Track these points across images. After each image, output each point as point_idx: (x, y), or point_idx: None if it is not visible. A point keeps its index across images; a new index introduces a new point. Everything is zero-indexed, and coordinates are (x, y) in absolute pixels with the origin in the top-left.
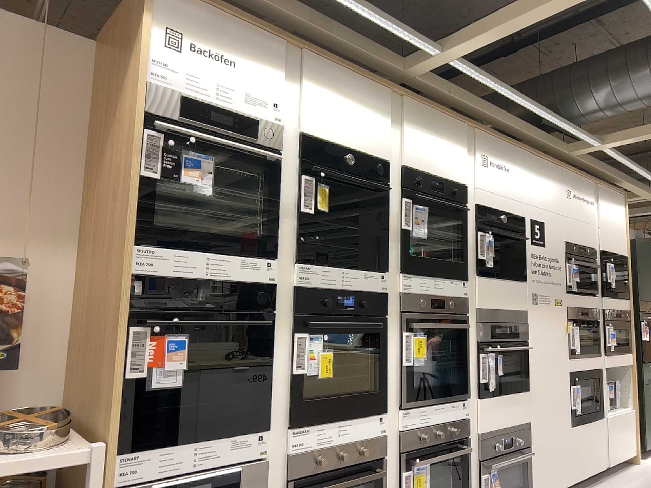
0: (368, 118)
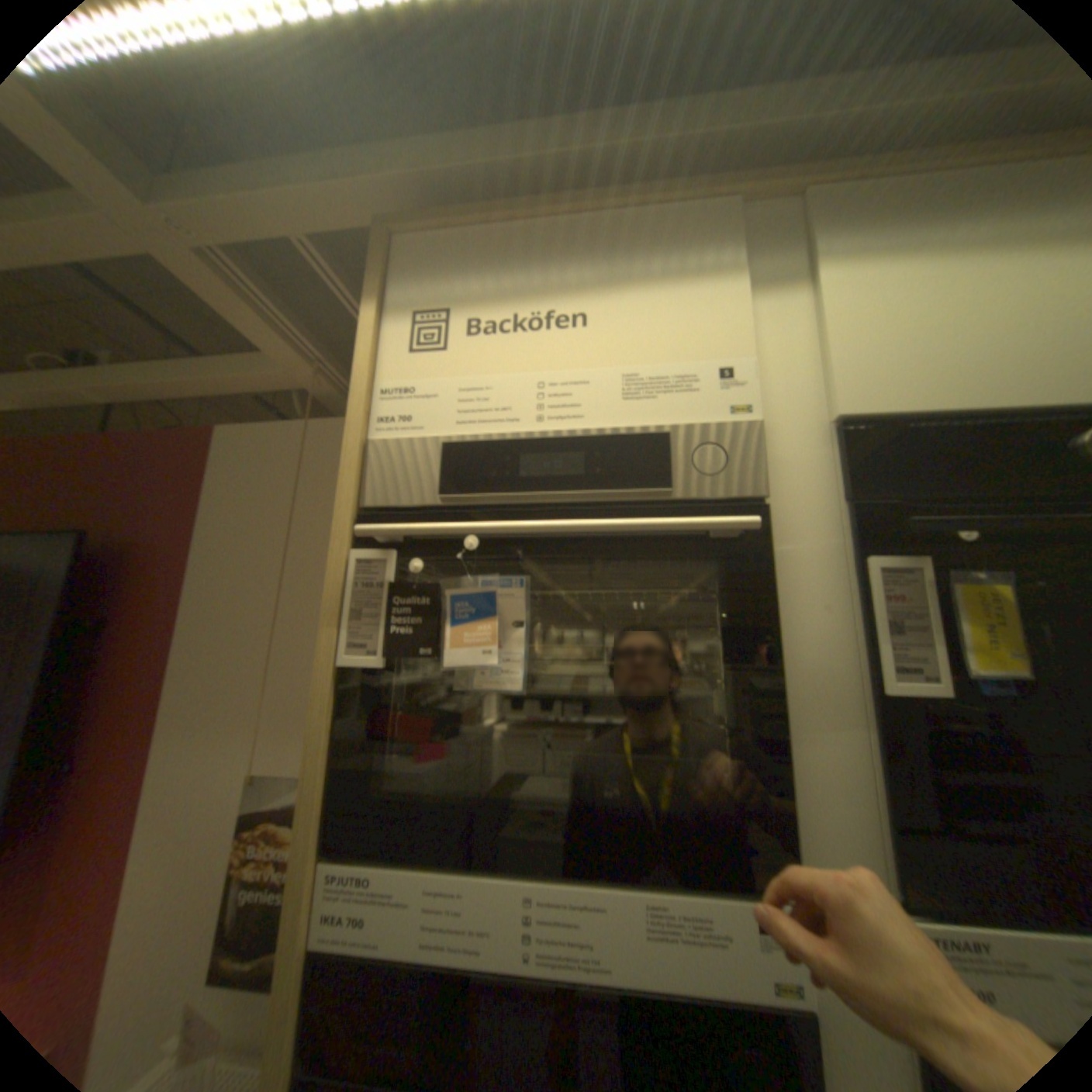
0: None
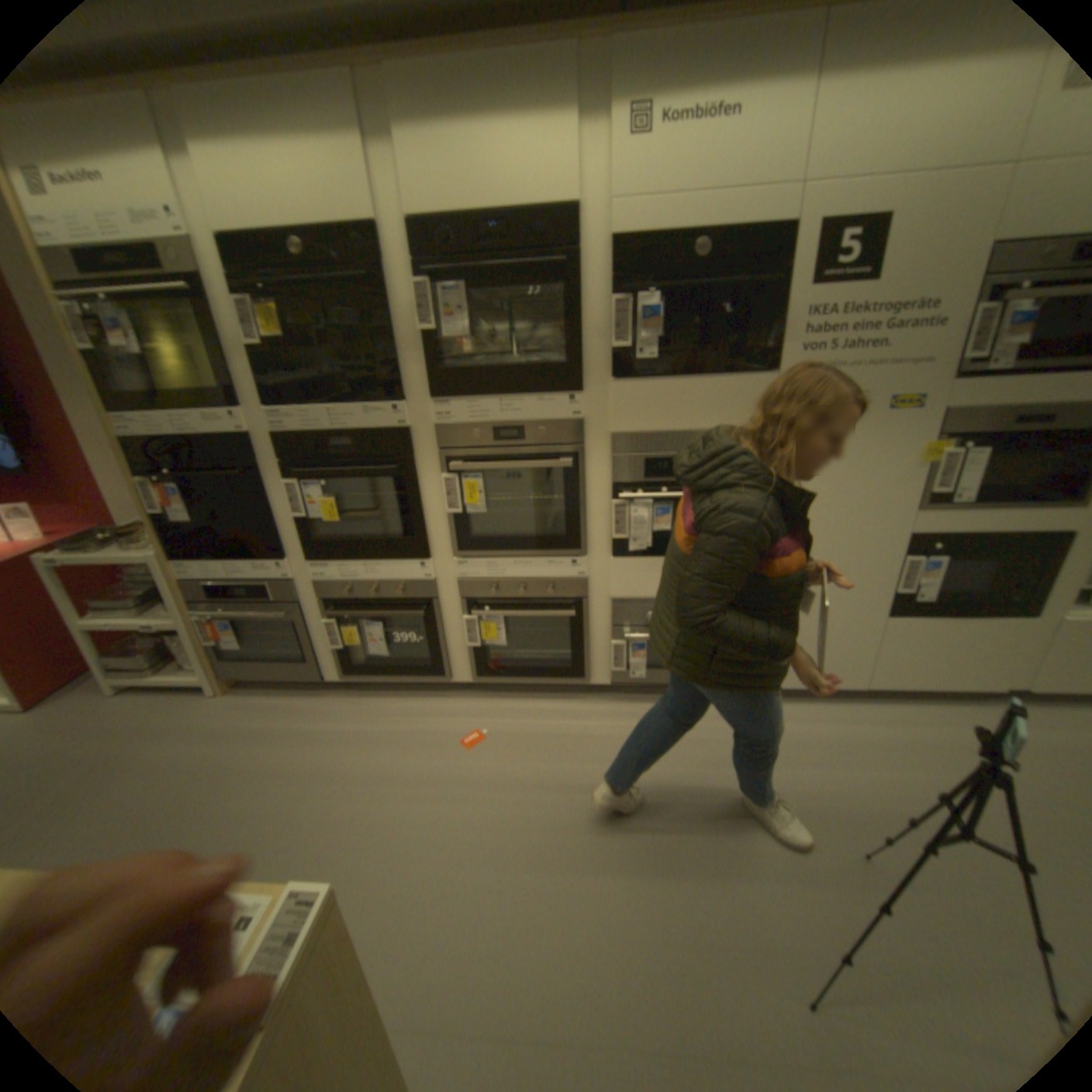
0: (315, 150)
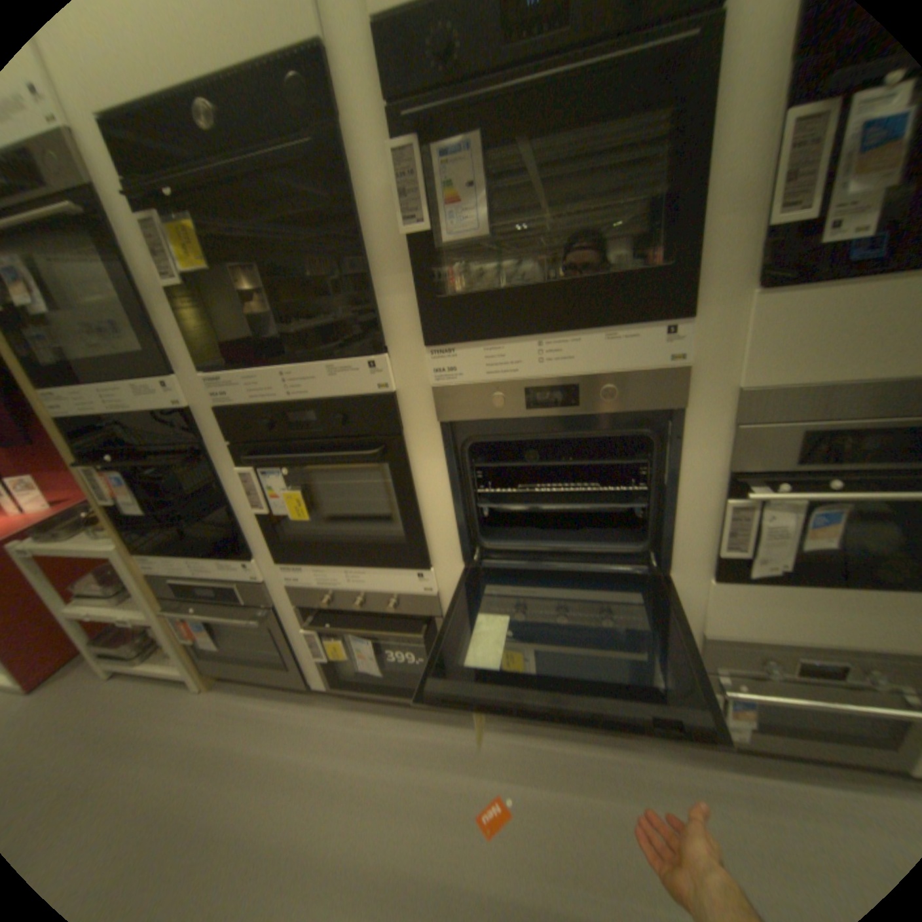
0: None
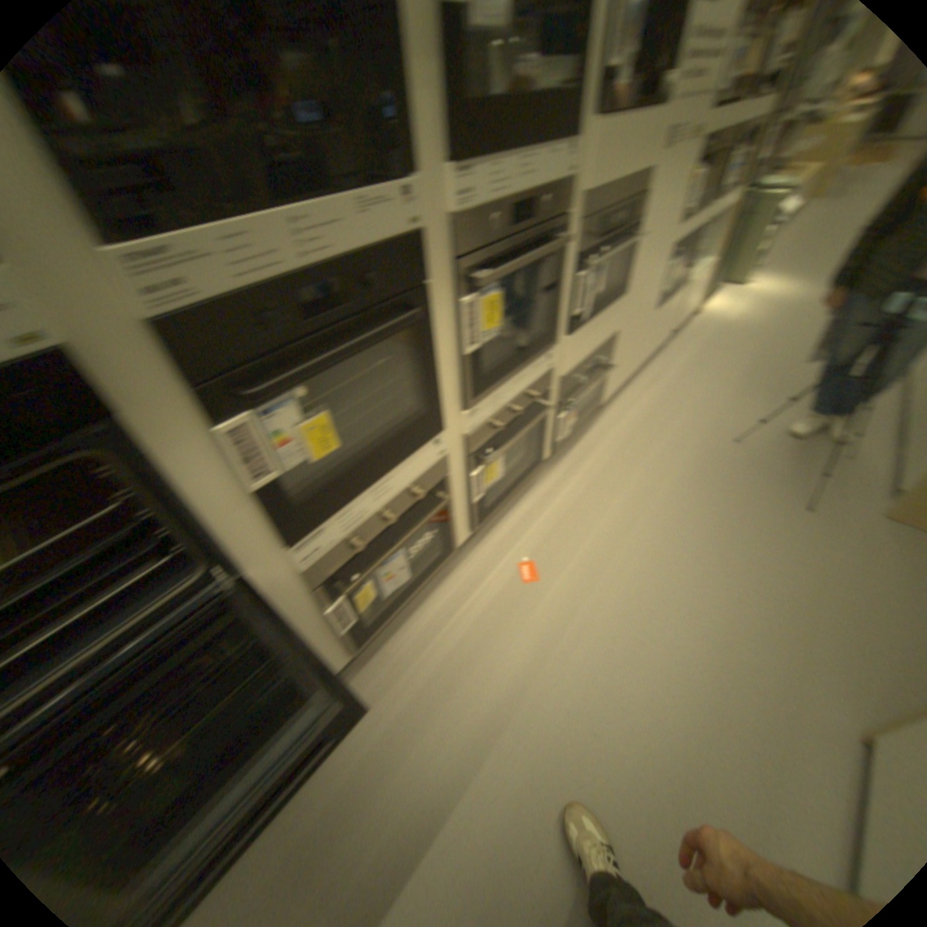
0: None
